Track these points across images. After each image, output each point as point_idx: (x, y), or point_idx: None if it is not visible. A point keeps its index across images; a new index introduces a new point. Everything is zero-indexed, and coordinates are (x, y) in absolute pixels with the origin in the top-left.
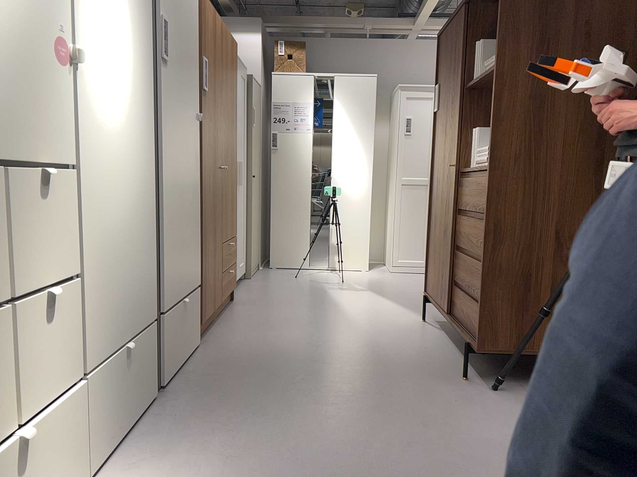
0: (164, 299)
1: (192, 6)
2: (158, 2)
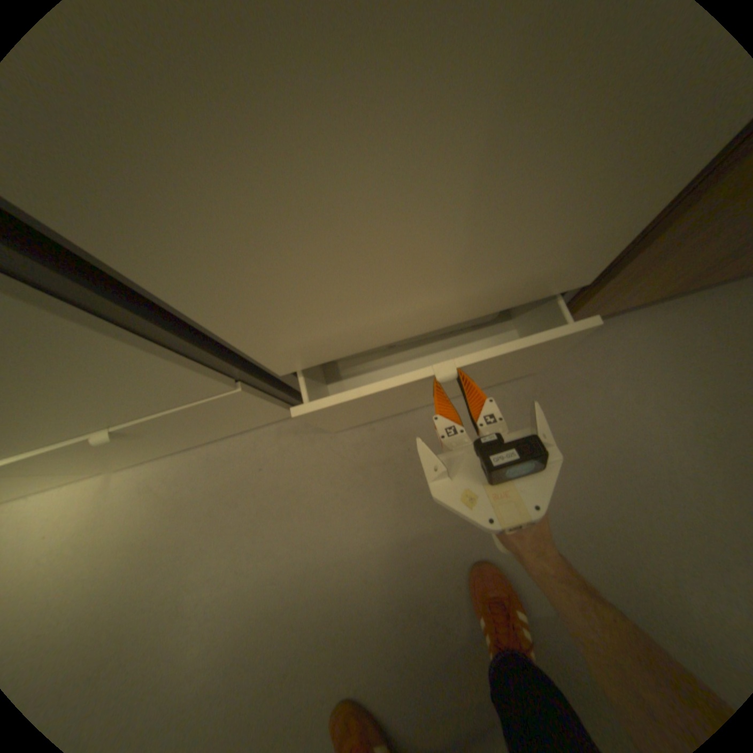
0: (271, 363)
1: None
2: None
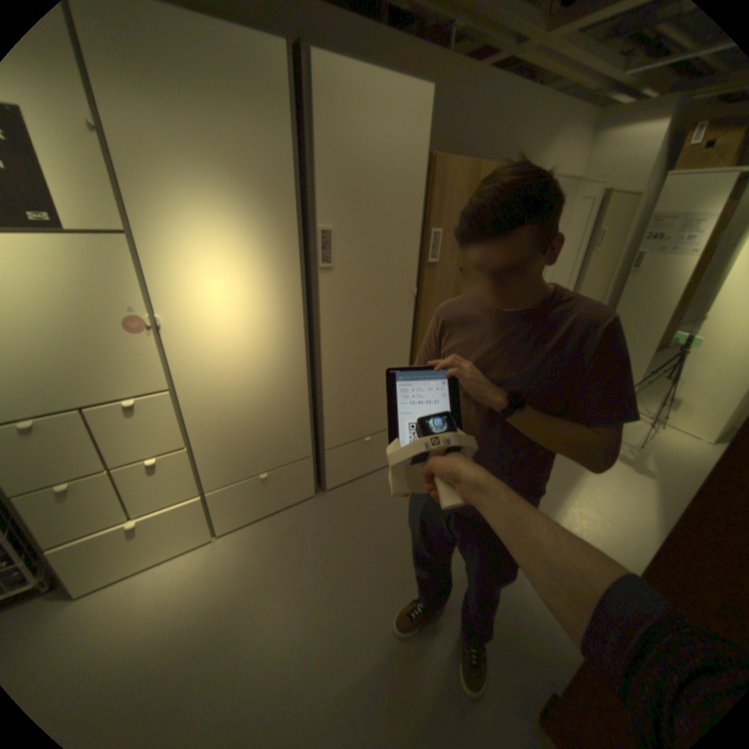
0: (327, 442)
1: (408, 183)
2: (317, 216)
